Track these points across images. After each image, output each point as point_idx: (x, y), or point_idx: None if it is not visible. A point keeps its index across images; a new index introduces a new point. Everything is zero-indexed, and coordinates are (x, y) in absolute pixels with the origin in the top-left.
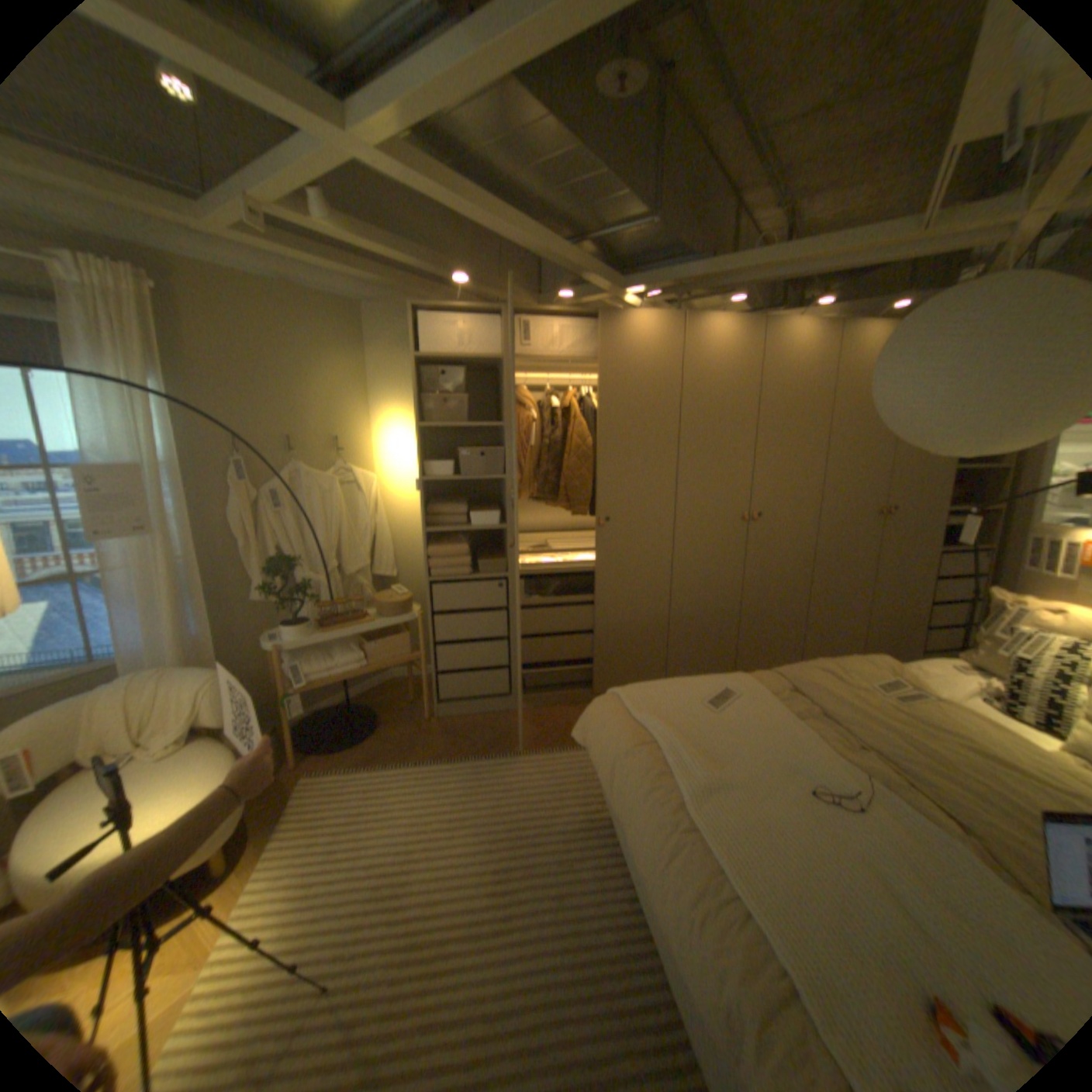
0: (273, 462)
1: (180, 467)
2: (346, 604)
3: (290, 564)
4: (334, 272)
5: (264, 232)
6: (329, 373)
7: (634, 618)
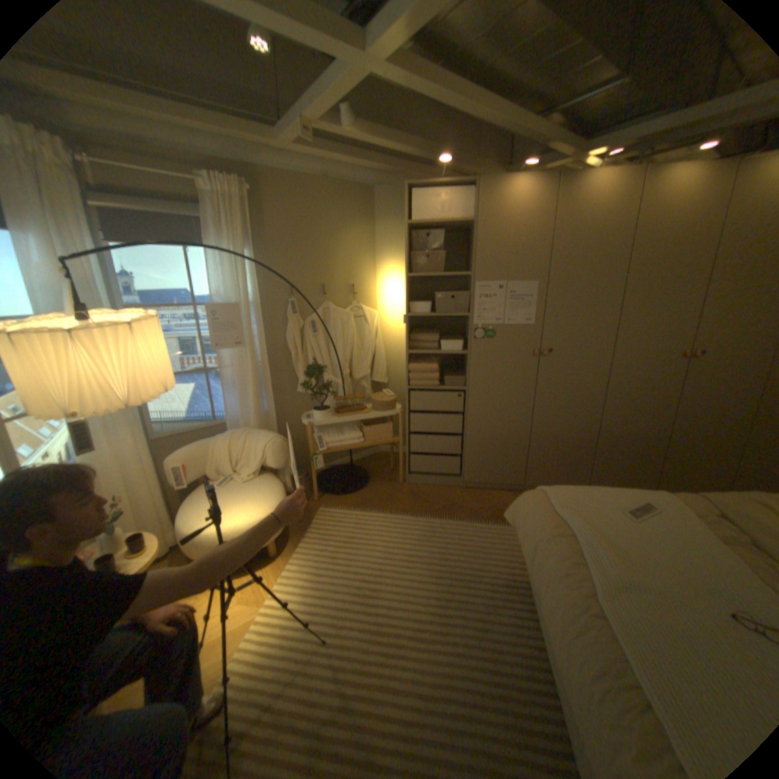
0: (313, 302)
1: (260, 305)
2: (353, 399)
3: (319, 370)
4: (357, 165)
5: (311, 140)
6: (350, 239)
7: (566, 431)
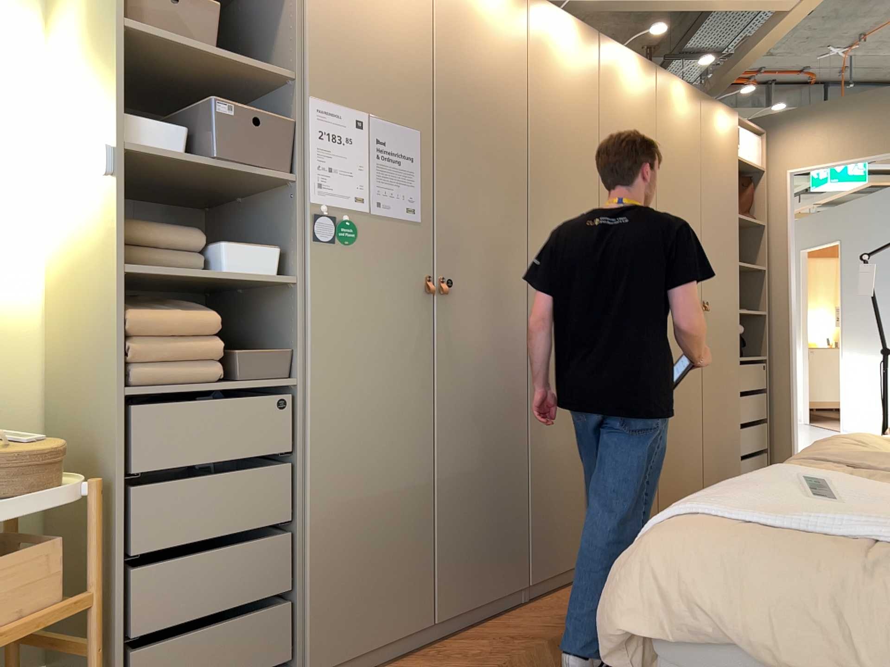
0: None
1: None
2: None
3: None
4: None
5: None
6: None
7: (482, 461)
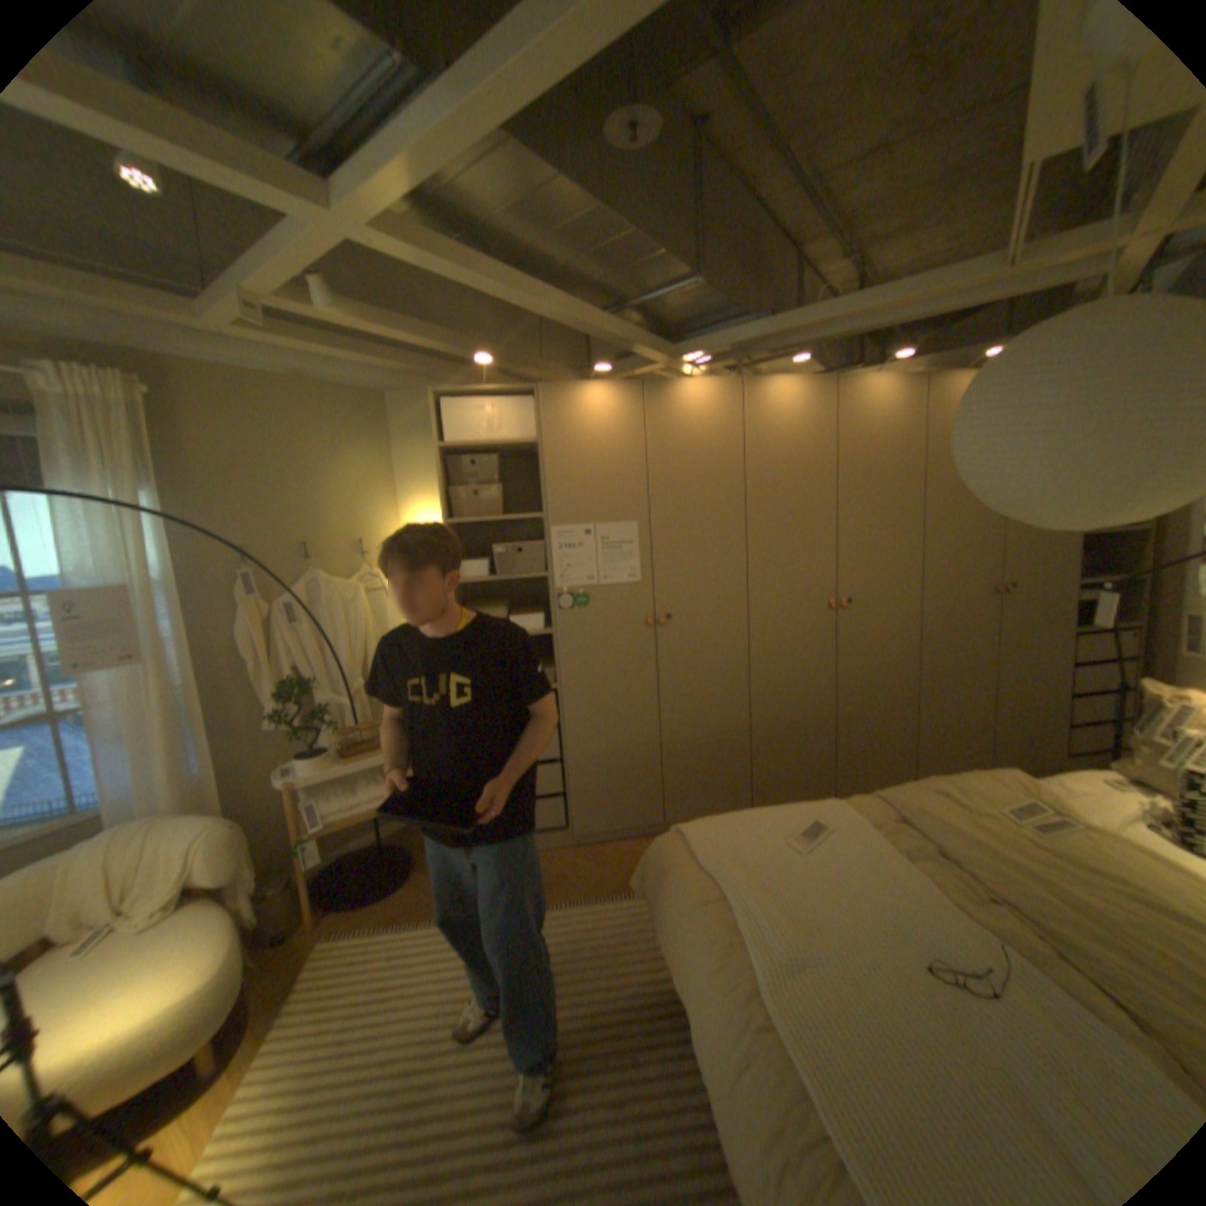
0: (287, 571)
1: (176, 584)
2: (371, 729)
3: (303, 687)
4: (353, 361)
5: (262, 324)
6: (350, 470)
7: (708, 730)
